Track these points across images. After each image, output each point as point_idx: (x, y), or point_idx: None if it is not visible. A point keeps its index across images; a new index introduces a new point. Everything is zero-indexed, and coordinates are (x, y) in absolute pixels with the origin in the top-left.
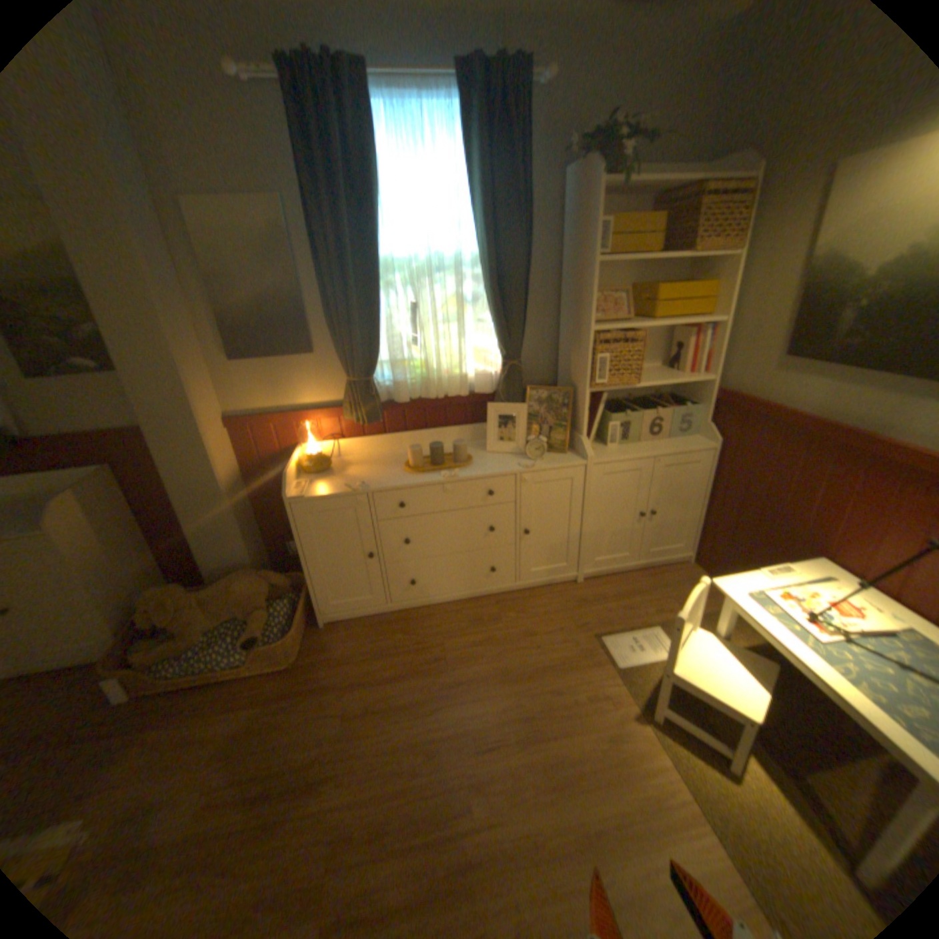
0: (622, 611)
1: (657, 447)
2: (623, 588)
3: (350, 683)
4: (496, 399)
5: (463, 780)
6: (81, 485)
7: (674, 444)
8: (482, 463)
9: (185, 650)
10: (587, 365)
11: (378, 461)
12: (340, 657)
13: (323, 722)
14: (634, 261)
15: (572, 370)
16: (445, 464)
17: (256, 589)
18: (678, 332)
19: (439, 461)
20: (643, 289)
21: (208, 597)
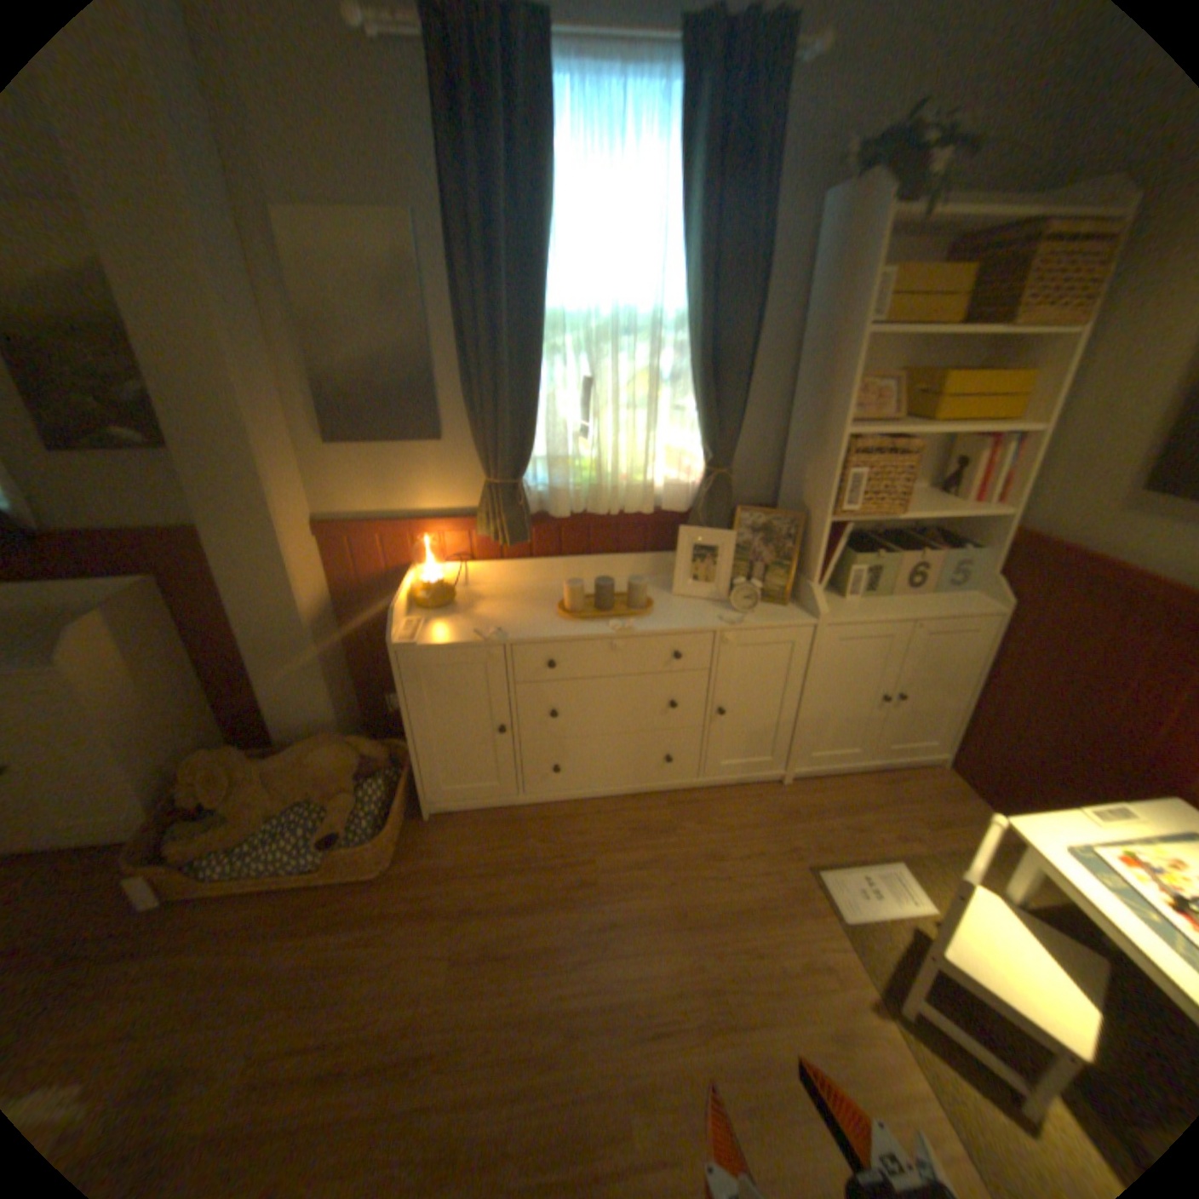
0: (848, 833)
1: (918, 605)
2: (848, 797)
3: (462, 907)
4: (691, 519)
5: (621, 1081)
6: (114, 603)
7: (943, 602)
8: (667, 610)
9: (240, 841)
10: (833, 483)
11: (520, 596)
12: (450, 867)
13: (423, 964)
14: (910, 334)
15: (805, 487)
16: (615, 608)
17: (342, 762)
18: (960, 441)
19: (607, 603)
20: (920, 377)
21: (276, 769)
